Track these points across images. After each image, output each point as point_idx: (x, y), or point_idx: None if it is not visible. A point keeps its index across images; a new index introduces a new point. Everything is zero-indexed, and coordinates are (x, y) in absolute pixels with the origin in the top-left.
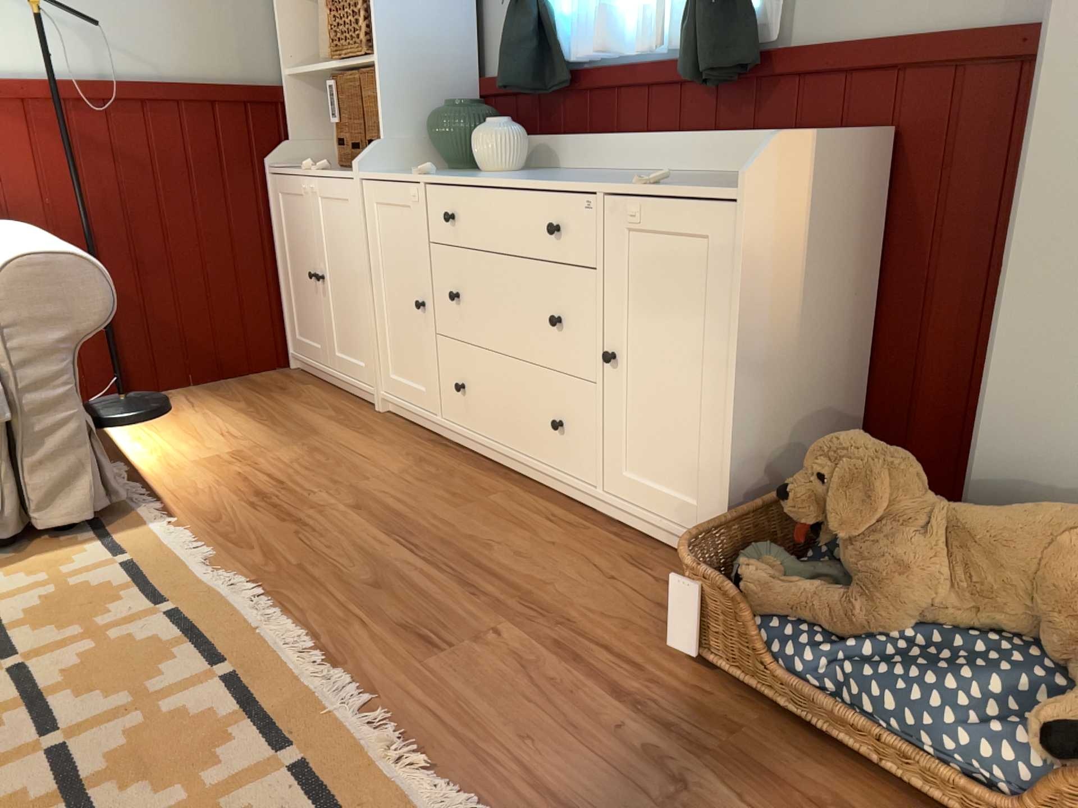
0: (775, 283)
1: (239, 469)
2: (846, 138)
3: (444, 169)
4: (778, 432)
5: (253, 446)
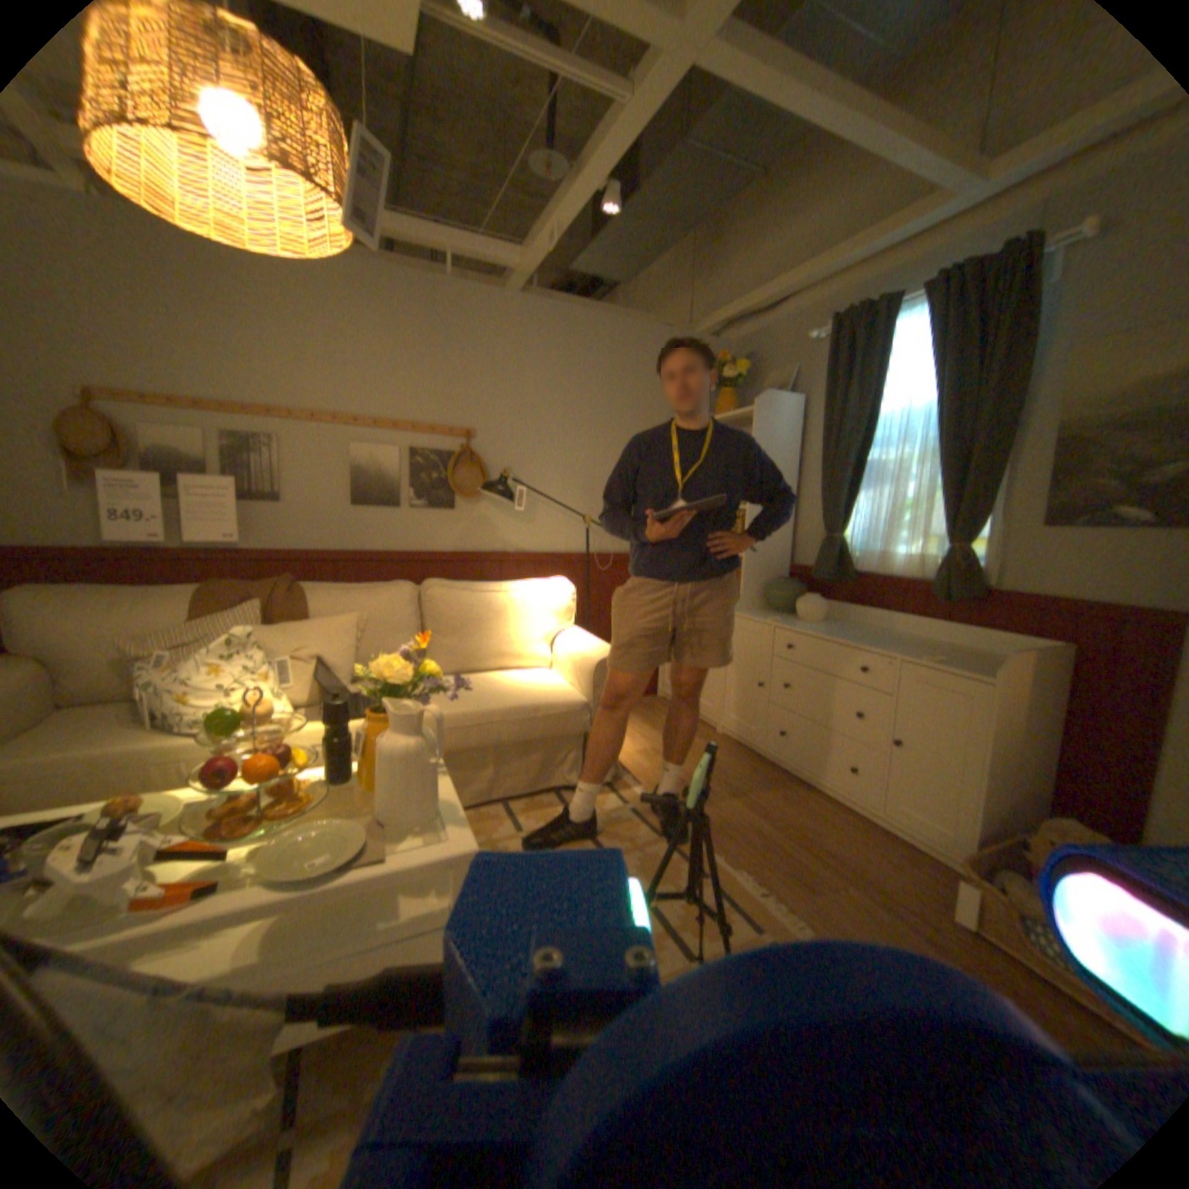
0: (1013, 726)
1: (660, 761)
2: (1054, 652)
3: (769, 609)
4: (1008, 805)
5: (660, 747)
